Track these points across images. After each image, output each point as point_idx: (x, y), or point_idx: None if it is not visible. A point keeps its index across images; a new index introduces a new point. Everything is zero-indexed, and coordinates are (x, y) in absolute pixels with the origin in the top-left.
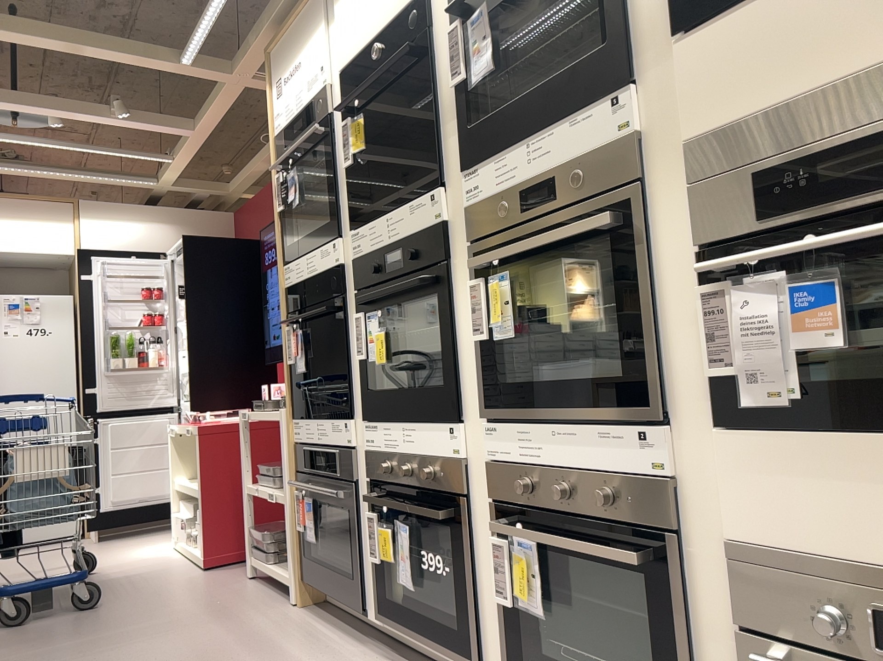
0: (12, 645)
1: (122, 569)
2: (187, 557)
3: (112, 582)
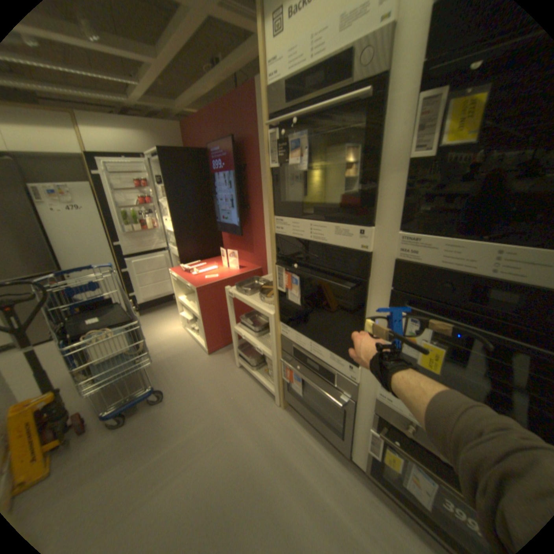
0: (123, 457)
1: (162, 352)
2: (194, 341)
3: (161, 367)
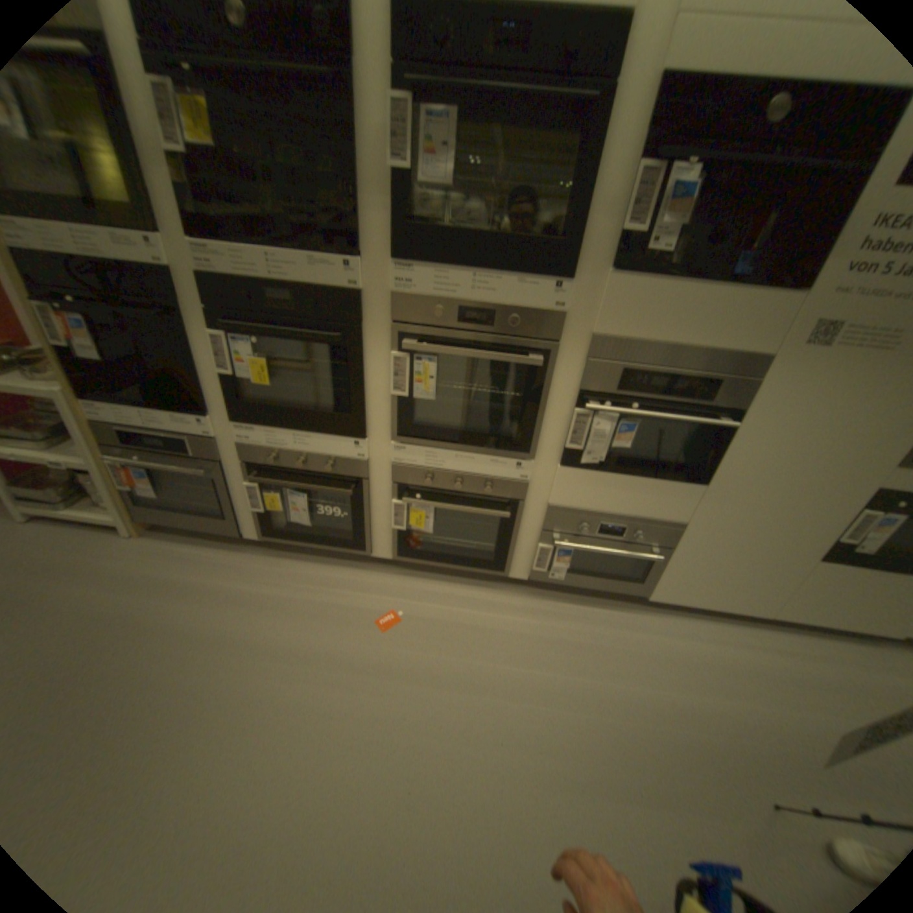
0: None
1: None
2: None
3: None
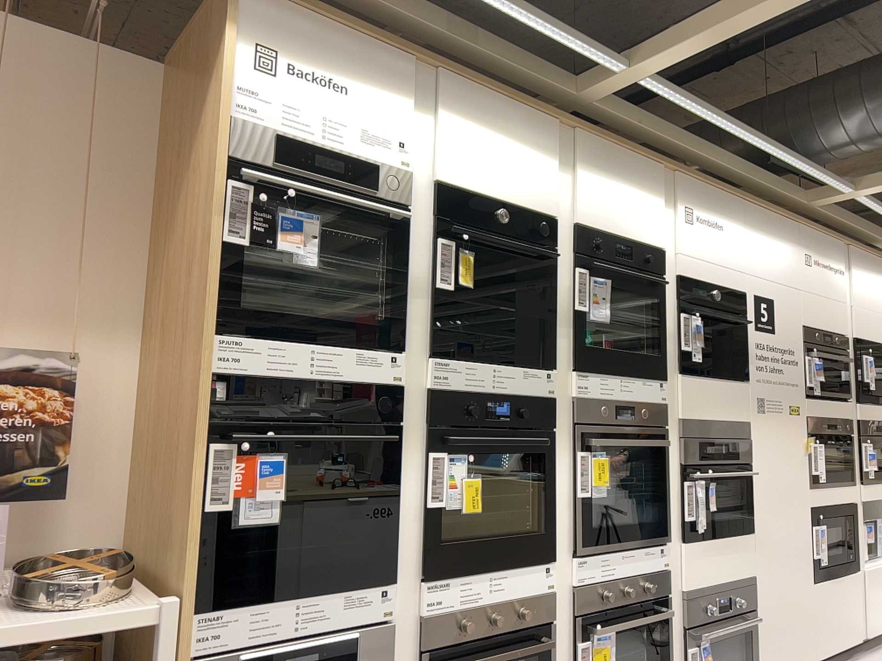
0: None
1: None
2: None
3: None
